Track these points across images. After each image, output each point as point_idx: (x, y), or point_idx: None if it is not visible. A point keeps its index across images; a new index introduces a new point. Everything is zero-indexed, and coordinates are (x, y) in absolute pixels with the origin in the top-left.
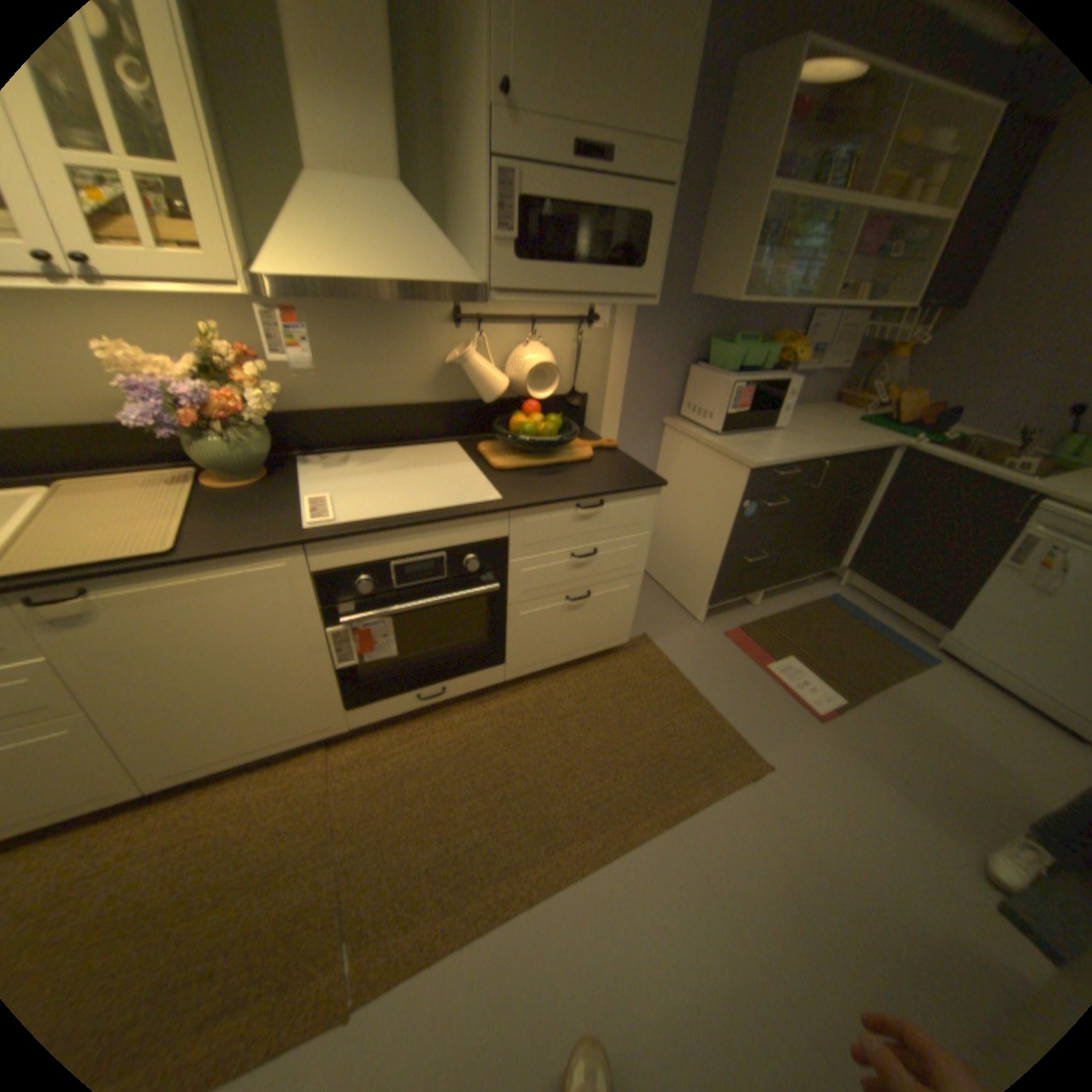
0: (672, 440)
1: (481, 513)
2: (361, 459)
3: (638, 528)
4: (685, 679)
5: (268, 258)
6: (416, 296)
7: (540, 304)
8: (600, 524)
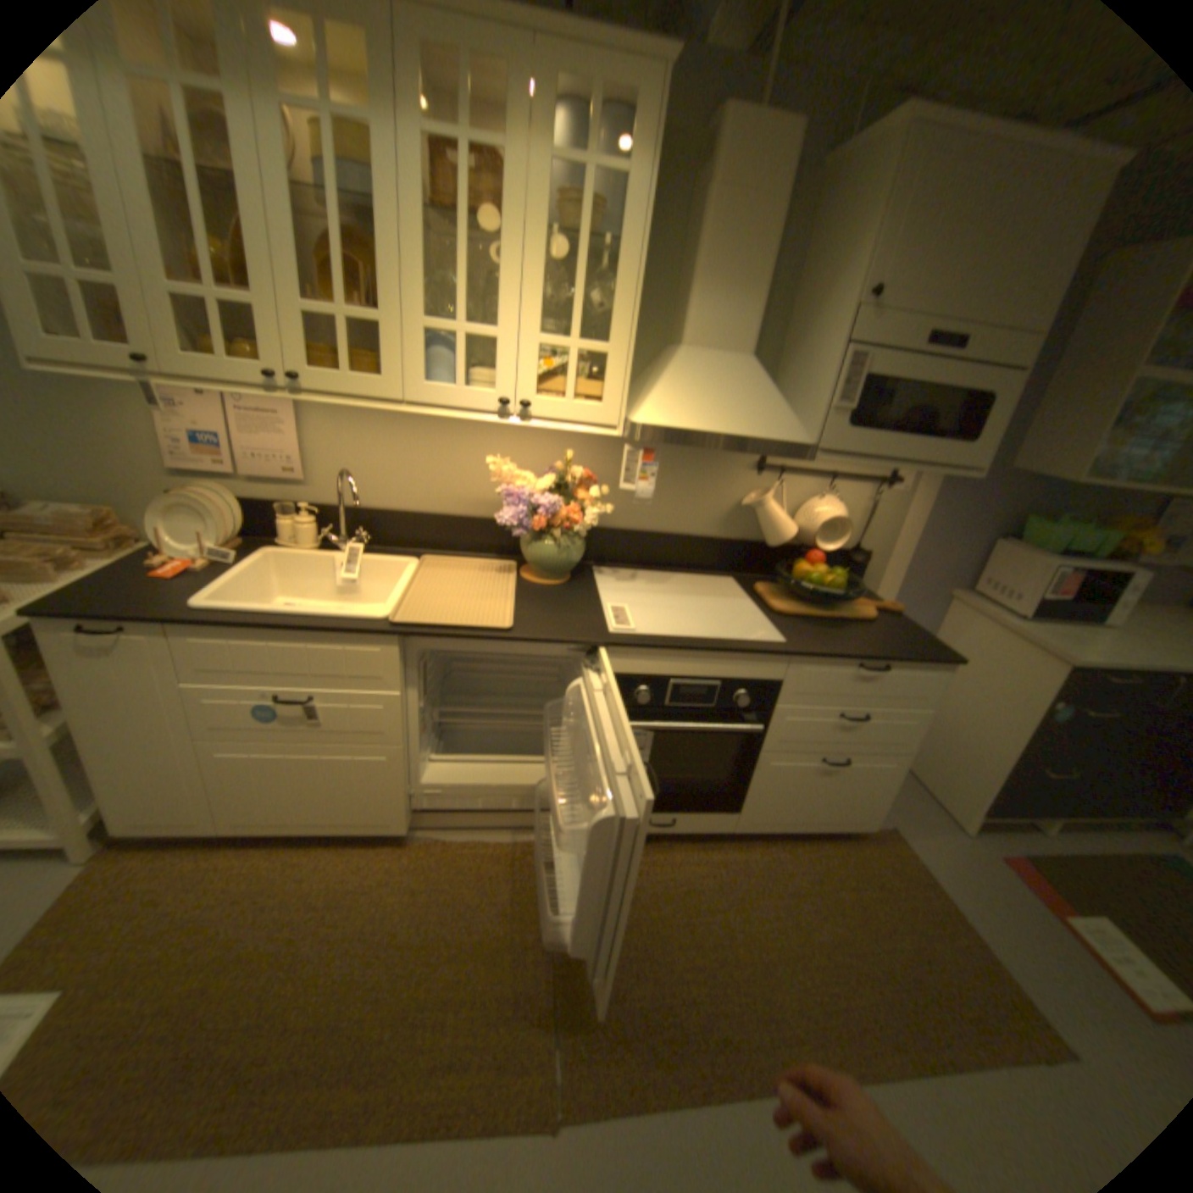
0: (960, 617)
1: (765, 653)
2: (644, 580)
3: (921, 705)
4: (949, 901)
5: (646, 412)
6: (748, 450)
7: (843, 463)
8: (881, 691)
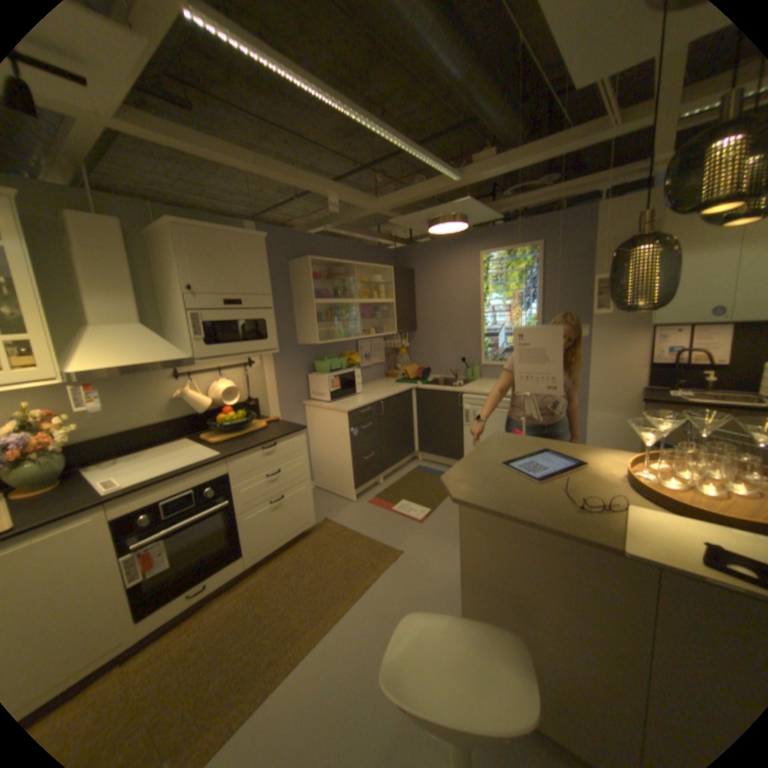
0: (310, 412)
1: (210, 463)
2: (124, 461)
3: (299, 453)
4: (352, 531)
5: (75, 364)
6: (156, 368)
7: (221, 362)
8: (278, 455)
